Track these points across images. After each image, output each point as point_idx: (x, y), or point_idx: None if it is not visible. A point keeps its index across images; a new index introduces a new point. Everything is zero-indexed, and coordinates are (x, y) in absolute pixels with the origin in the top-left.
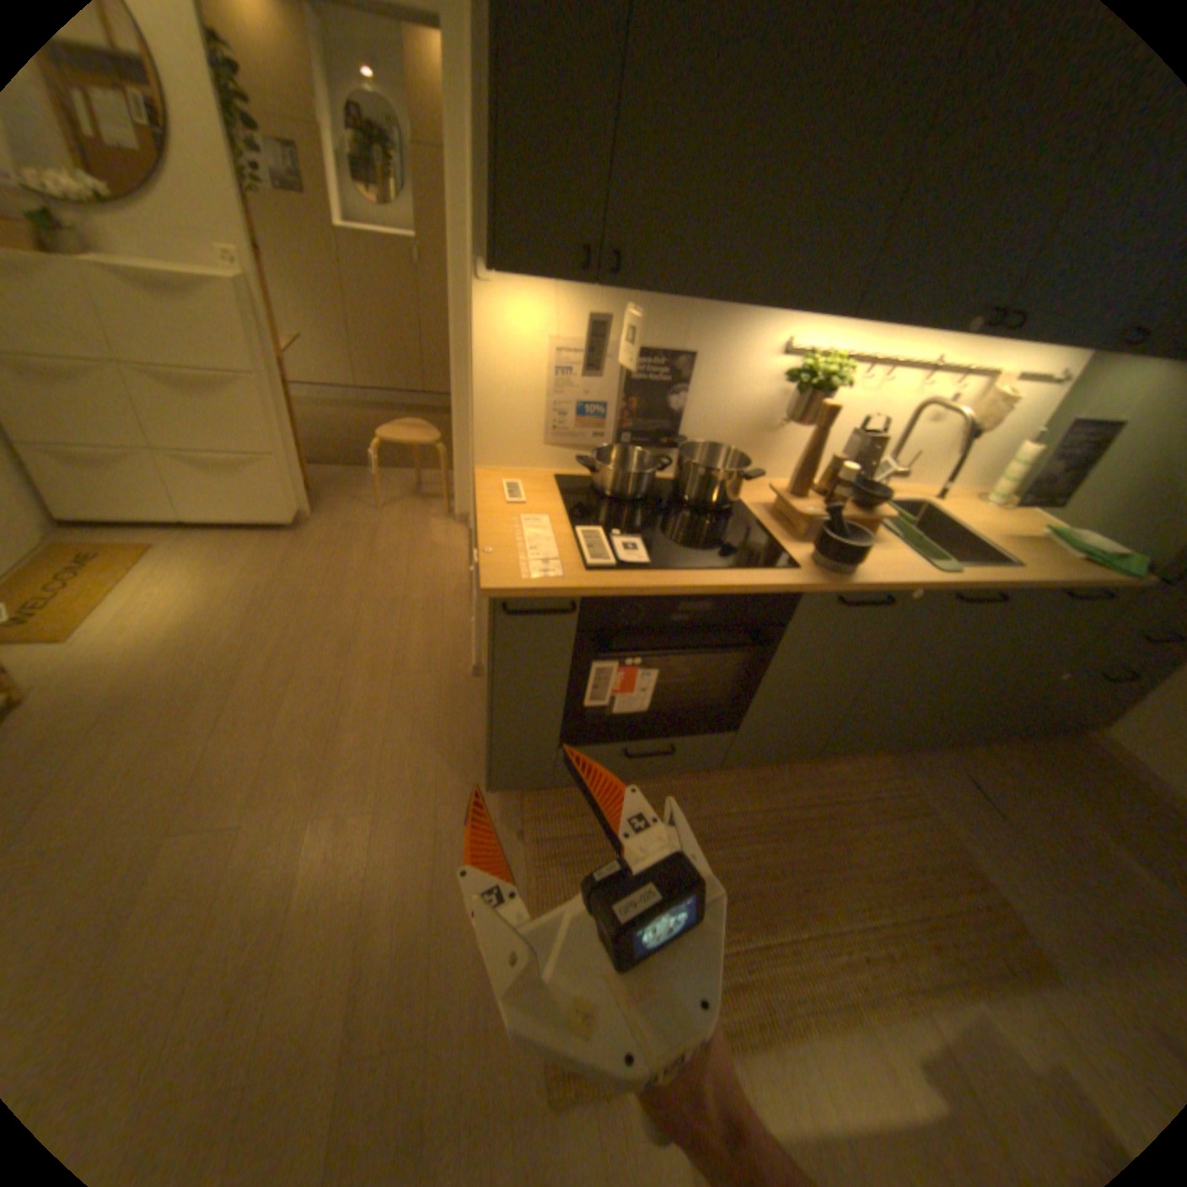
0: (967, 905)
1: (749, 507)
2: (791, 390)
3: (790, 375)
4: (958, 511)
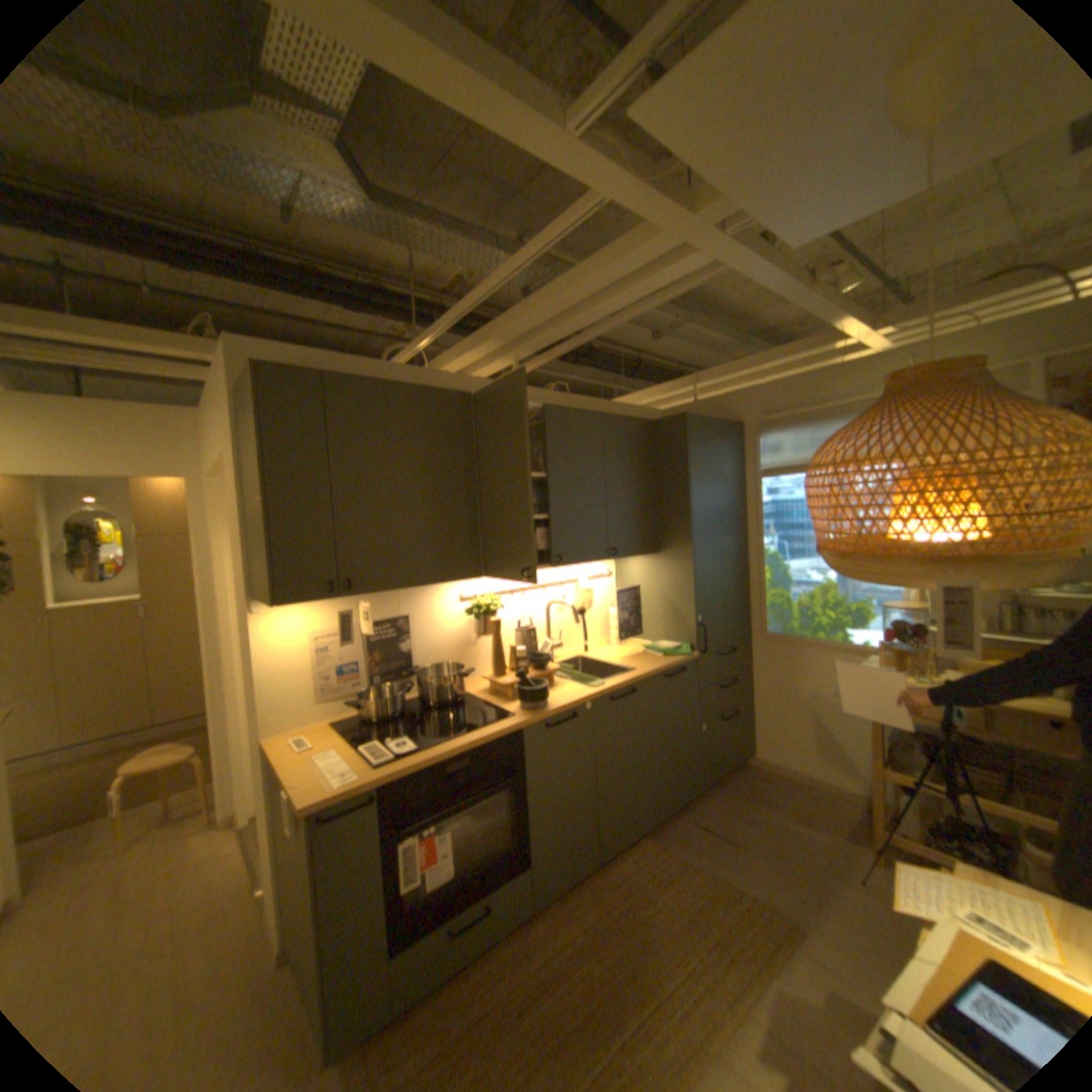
0: (735, 917)
1: (474, 695)
2: (472, 619)
3: (467, 612)
4: (597, 655)
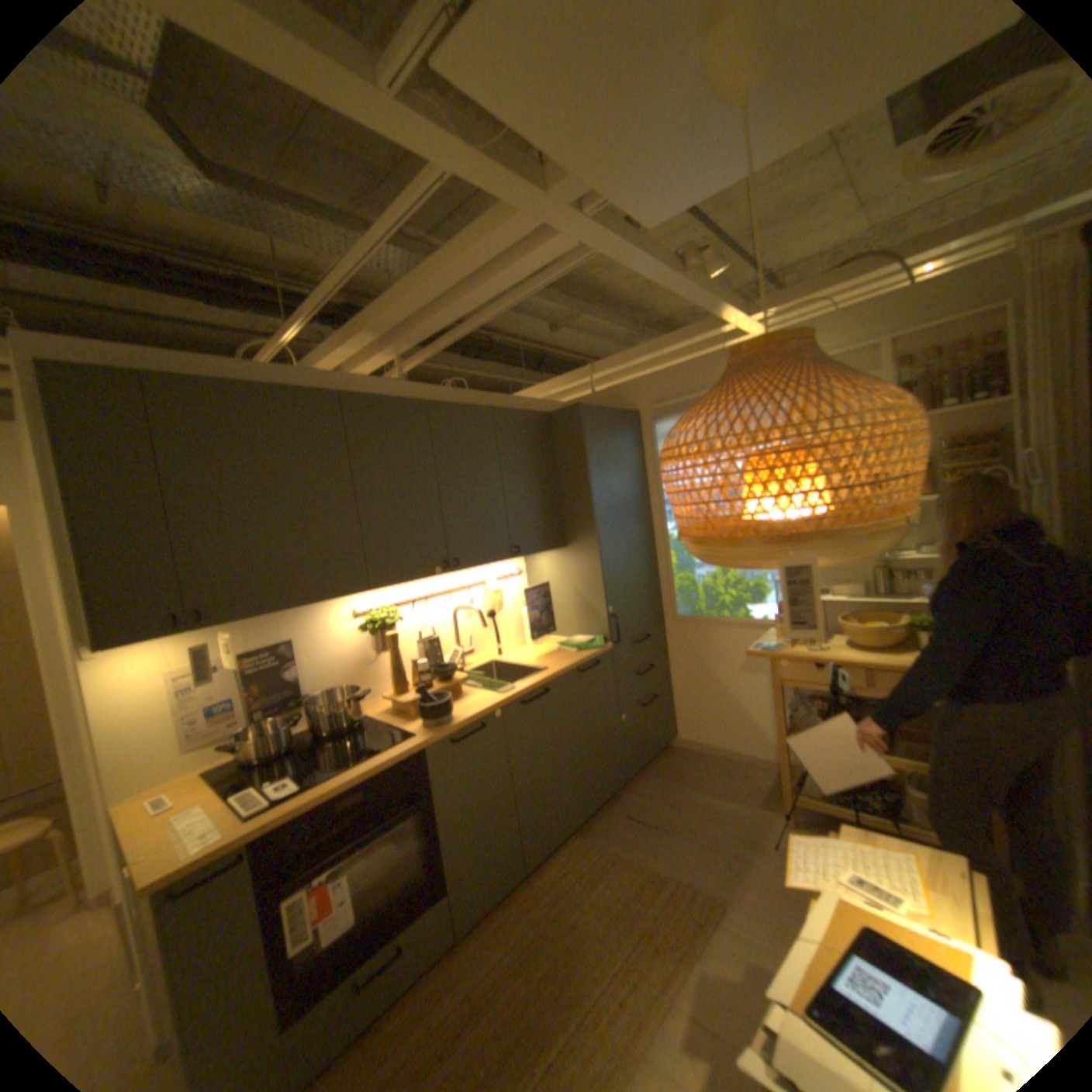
0: (660, 905)
1: (375, 718)
2: (370, 636)
3: (362, 629)
4: (512, 658)
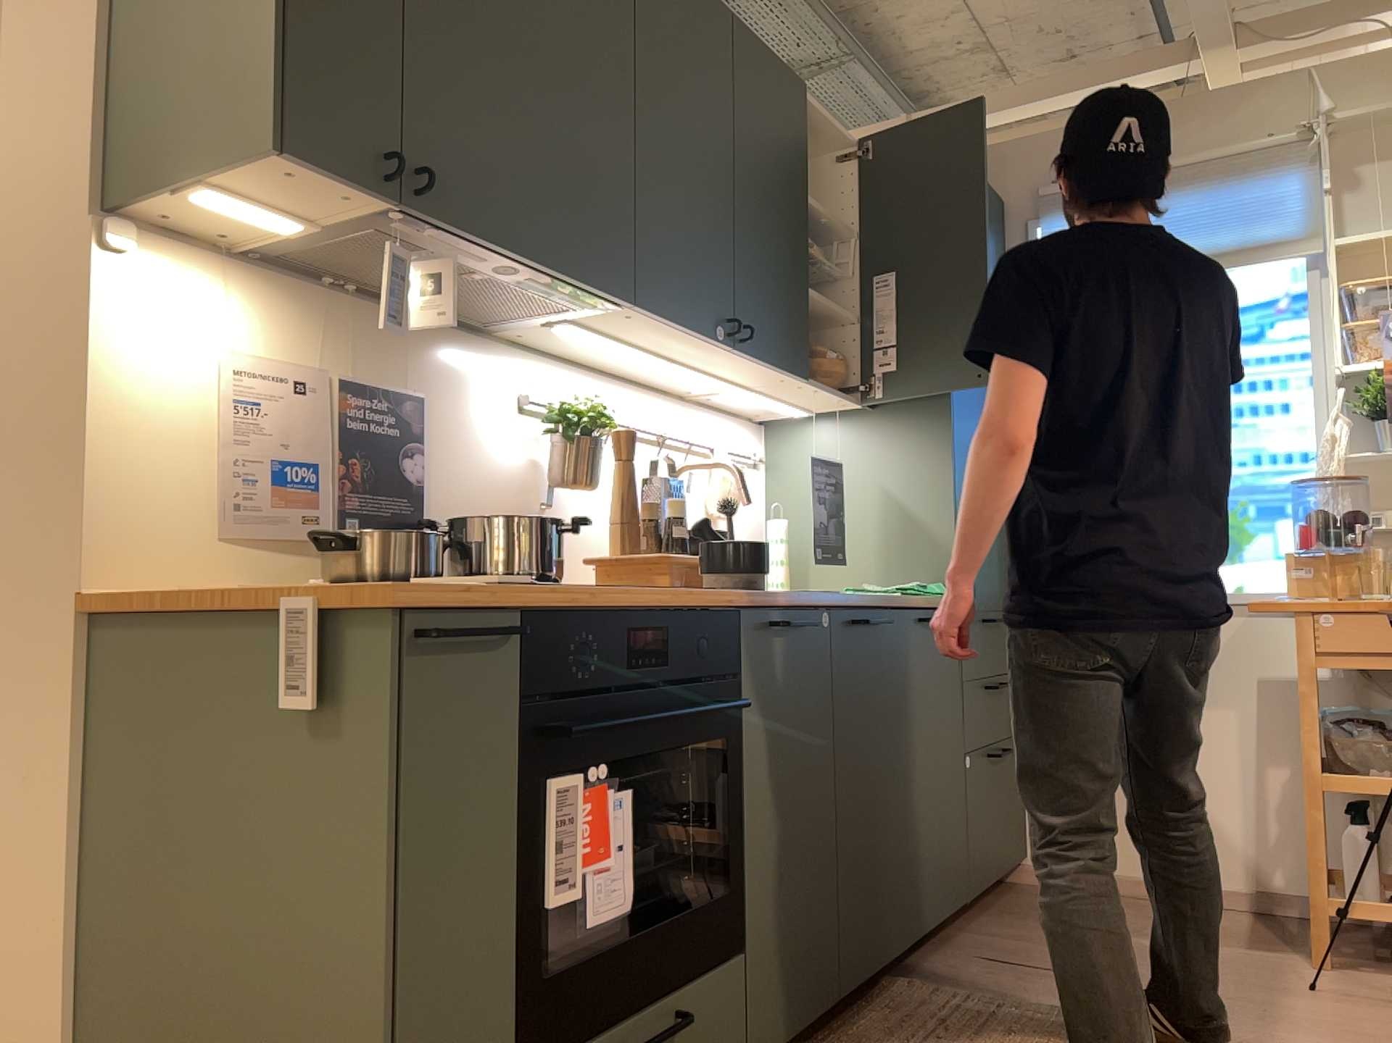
0: None
1: None
2: (543, 454)
3: (545, 424)
4: None
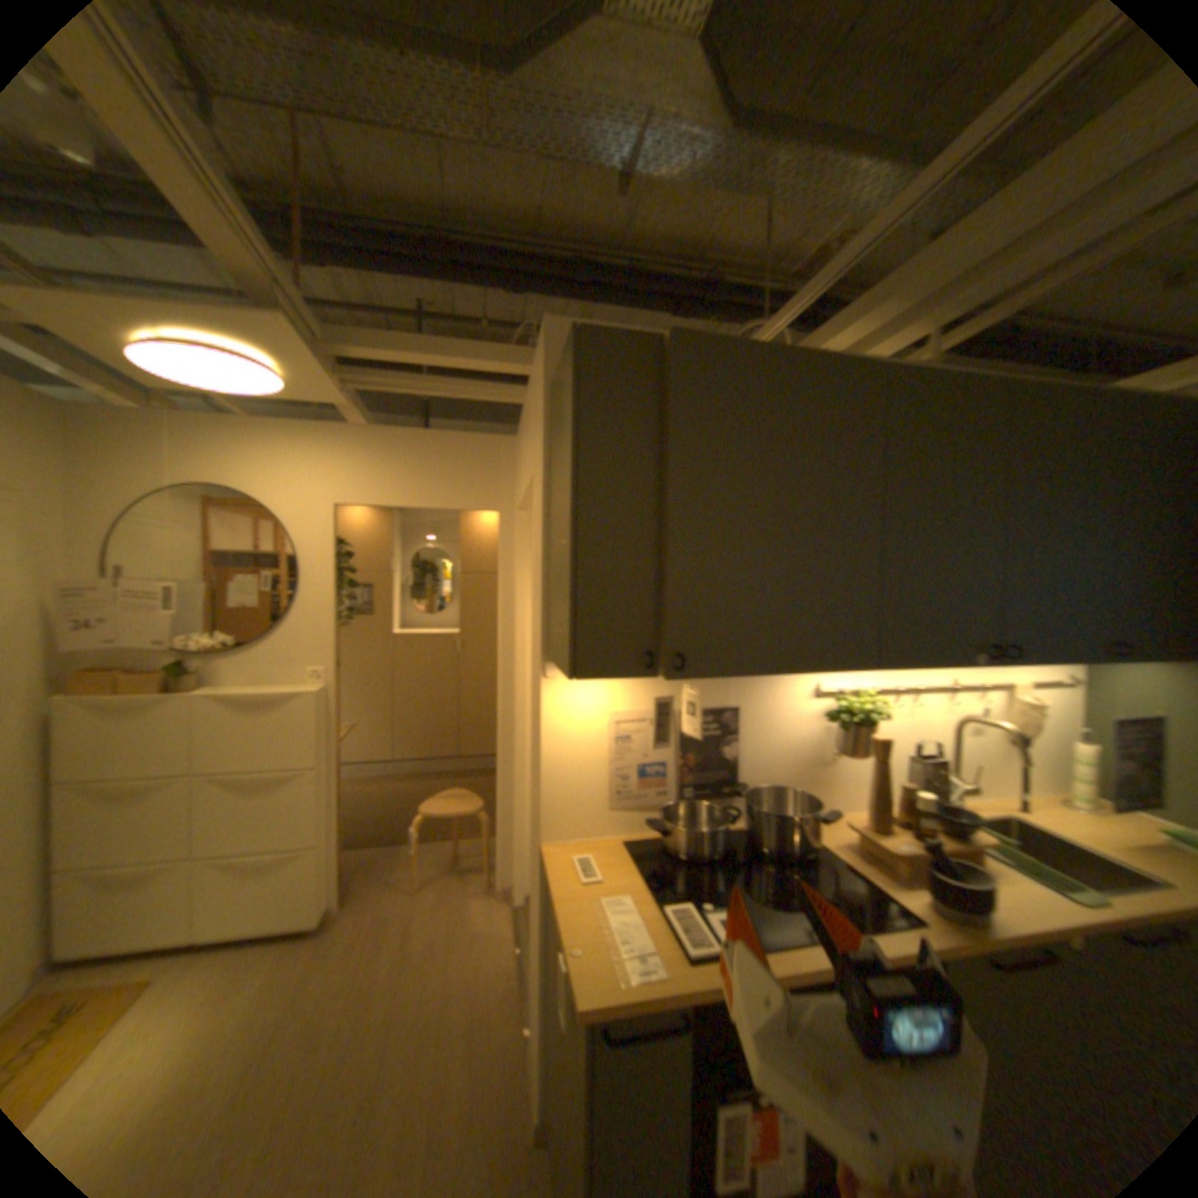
0: None
1: (836, 851)
2: (835, 726)
3: (831, 715)
4: (1055, 824)
